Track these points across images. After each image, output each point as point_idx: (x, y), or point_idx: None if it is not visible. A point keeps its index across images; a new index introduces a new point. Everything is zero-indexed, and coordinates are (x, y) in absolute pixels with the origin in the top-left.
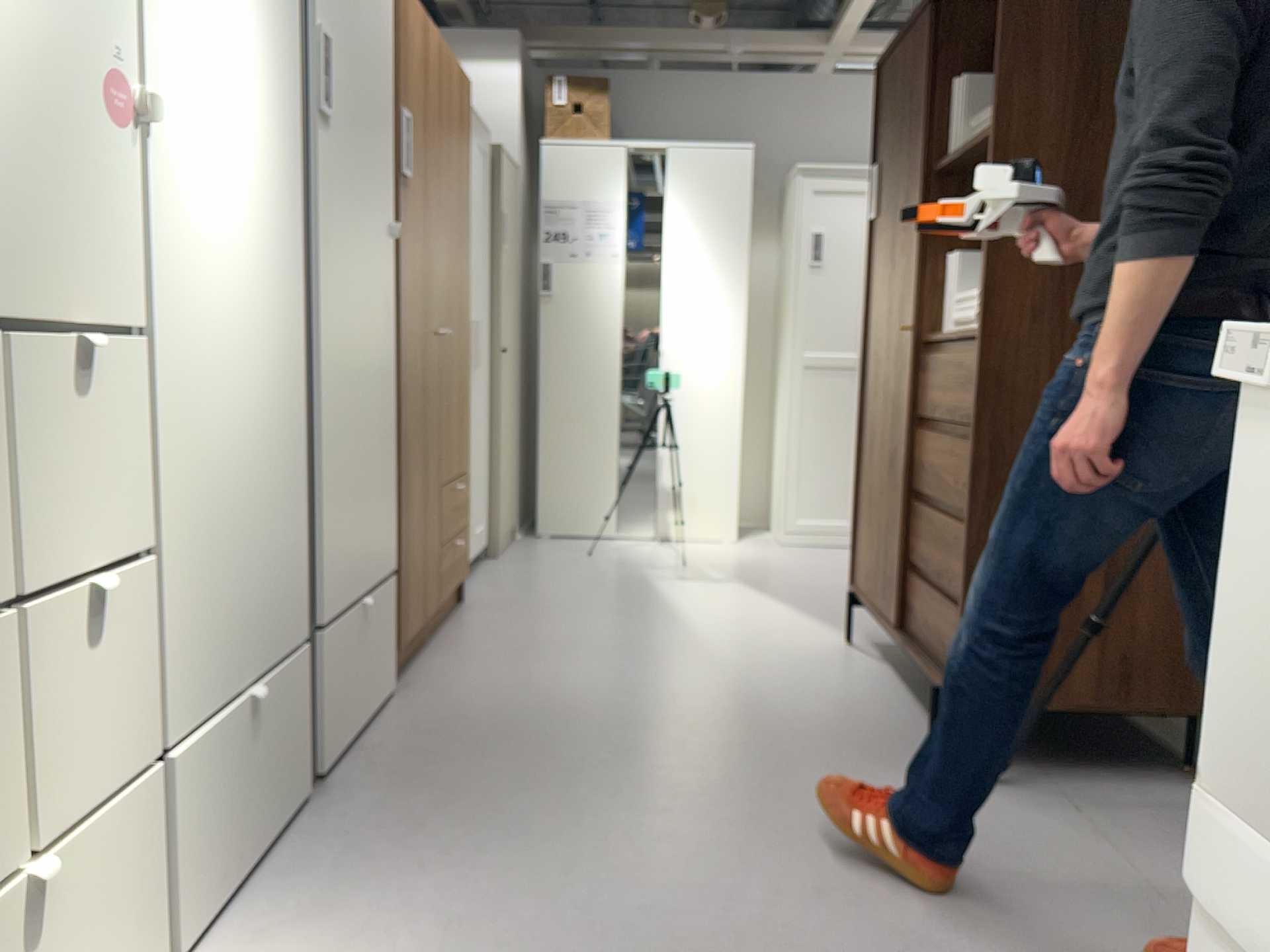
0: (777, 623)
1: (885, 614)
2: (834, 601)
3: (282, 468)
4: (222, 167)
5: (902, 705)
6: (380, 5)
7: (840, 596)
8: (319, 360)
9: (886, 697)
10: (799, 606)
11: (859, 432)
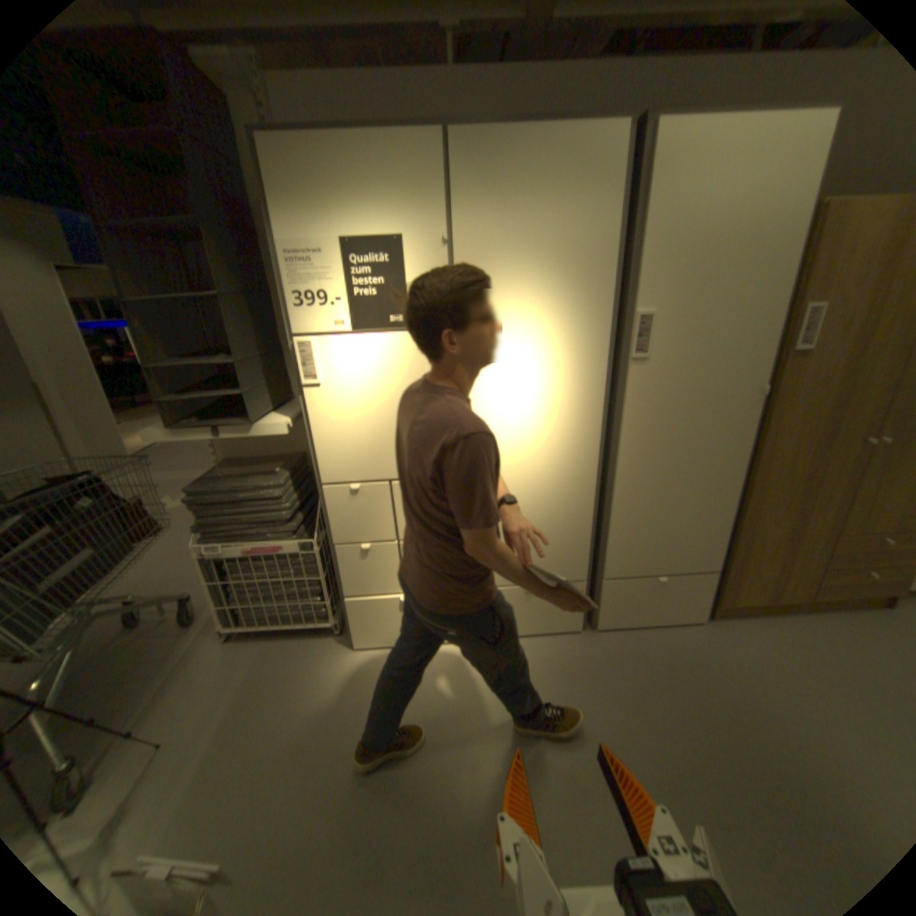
0: None
1: None
2: None
3: (570, 517)
4: (524, 412)
5: None
6: (775, 246)
7: None
8: (620, 474)
9: None
10: None
11: None
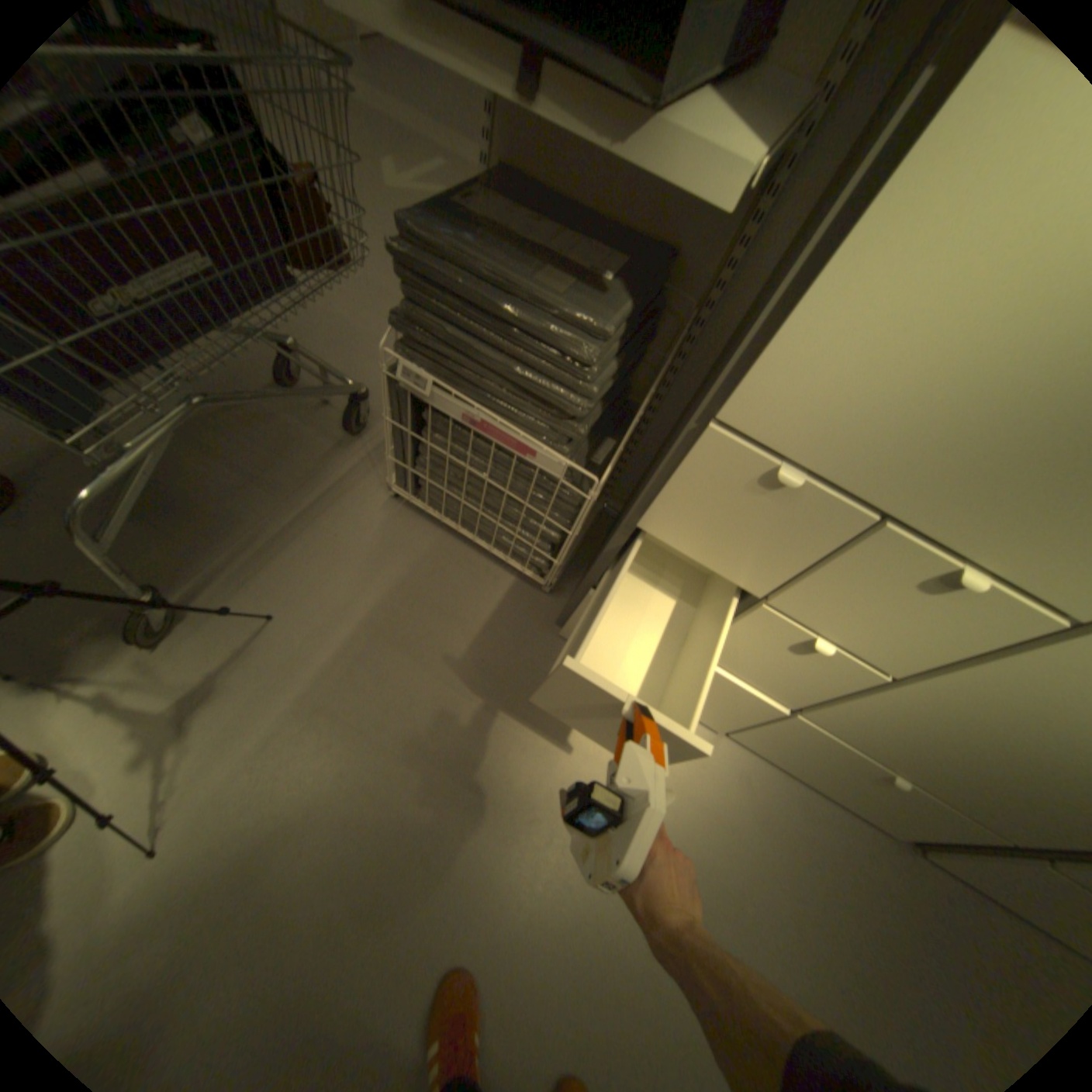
0: None
1: None
2: None
3: None
4: None
5: None
6: None
7: None
8: None
9: None
10: None
11: None
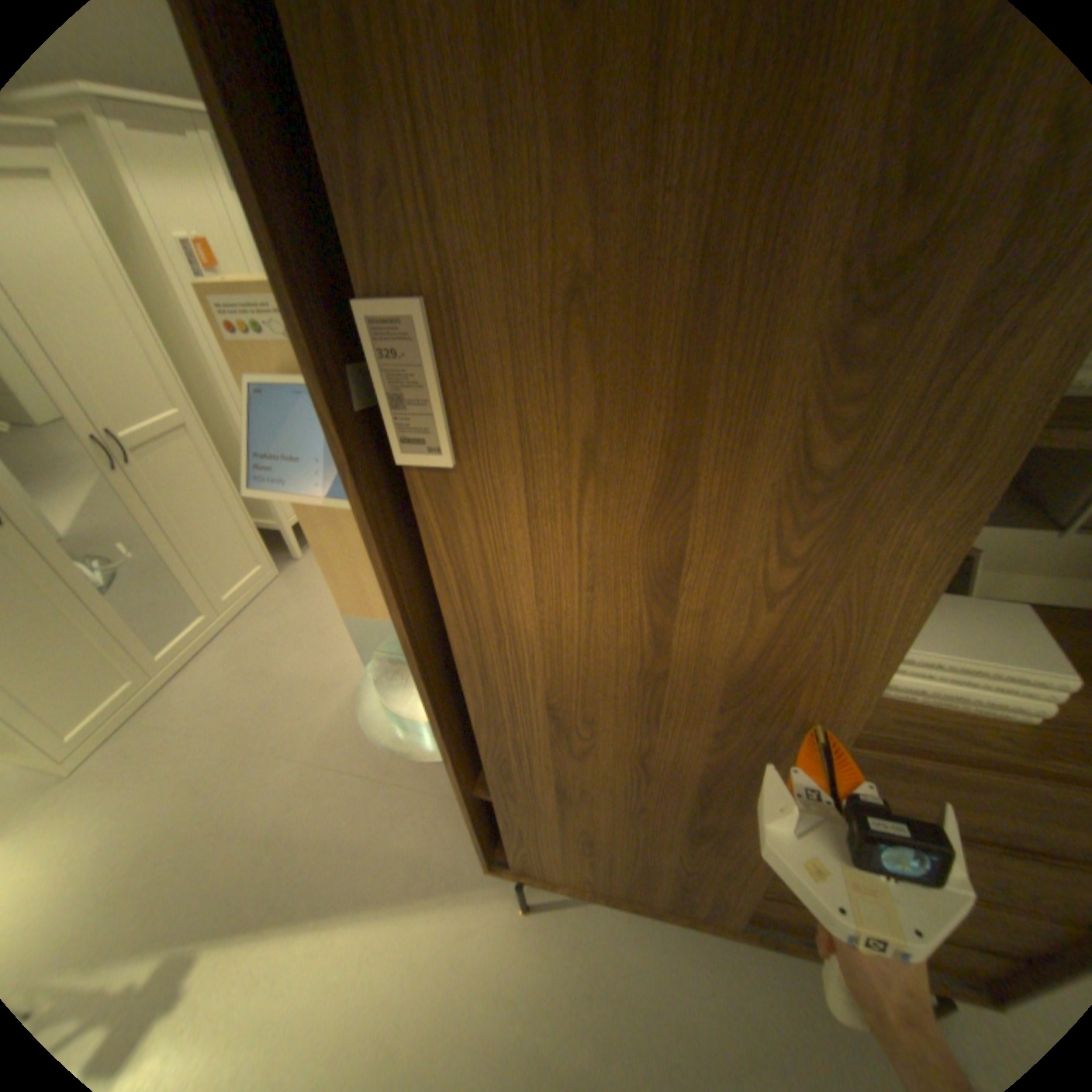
0: (412, 990)
1: (659, 918)
2: (347, 843)
3: None
4: None
5: (739, 967)
6: None
7: (330, 823)
8: None
9: (712, 972)
10: (346, 906)
11: (450, 775)
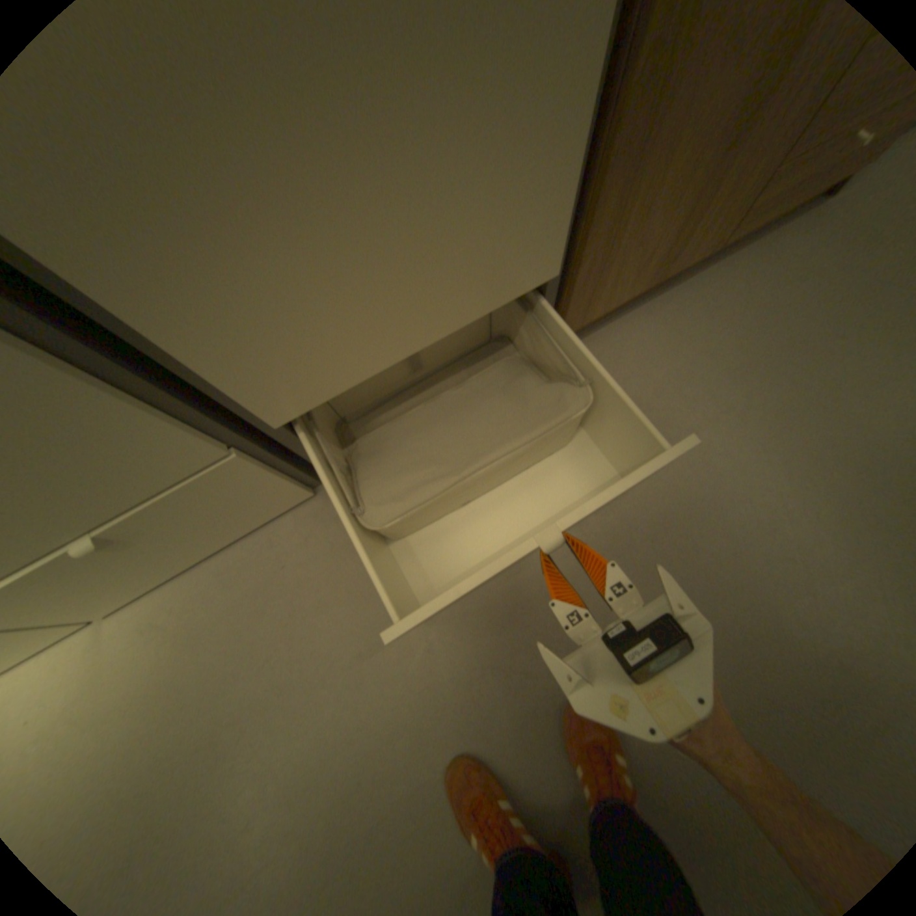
0: None
1: None
2: None
3: None
4: None
5: None
6: None
7: None
8: None
9: None
10: None
11: None
